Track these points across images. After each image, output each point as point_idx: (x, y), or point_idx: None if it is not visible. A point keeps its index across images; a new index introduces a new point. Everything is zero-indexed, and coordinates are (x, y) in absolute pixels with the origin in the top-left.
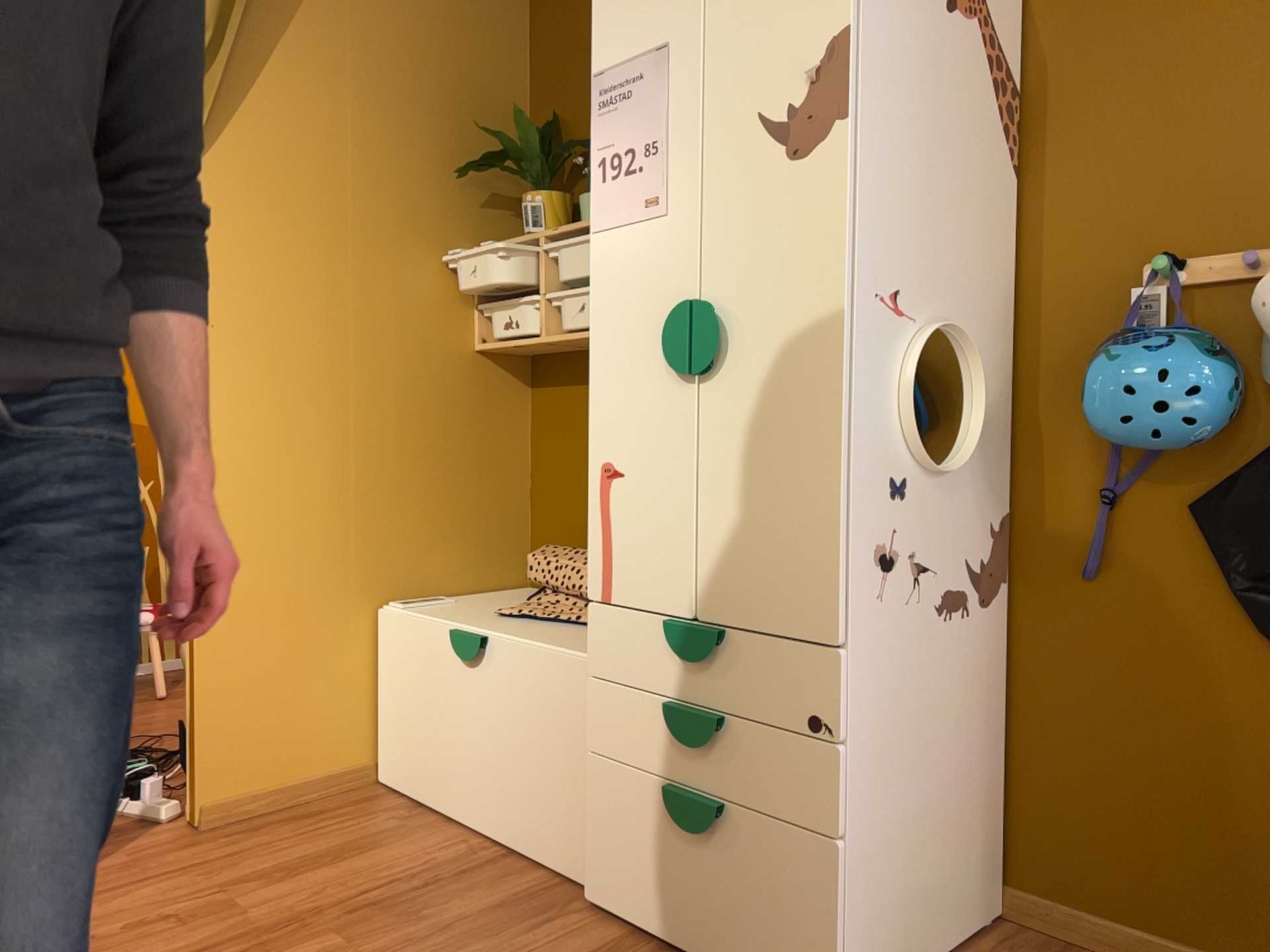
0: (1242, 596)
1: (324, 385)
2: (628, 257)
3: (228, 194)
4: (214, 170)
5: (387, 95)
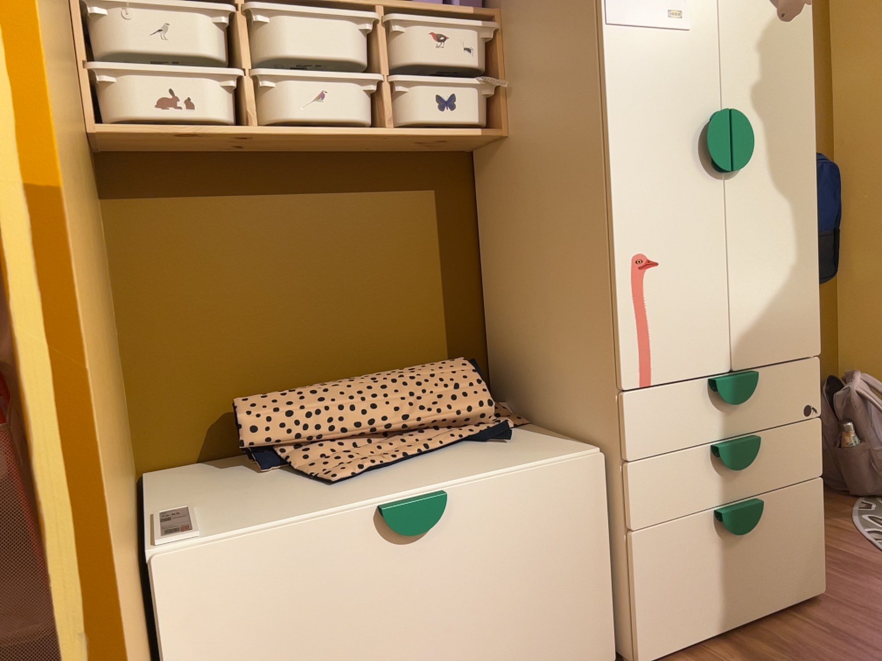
0: None
1: None
2: (651, 60)
3: None
4: None
5: None
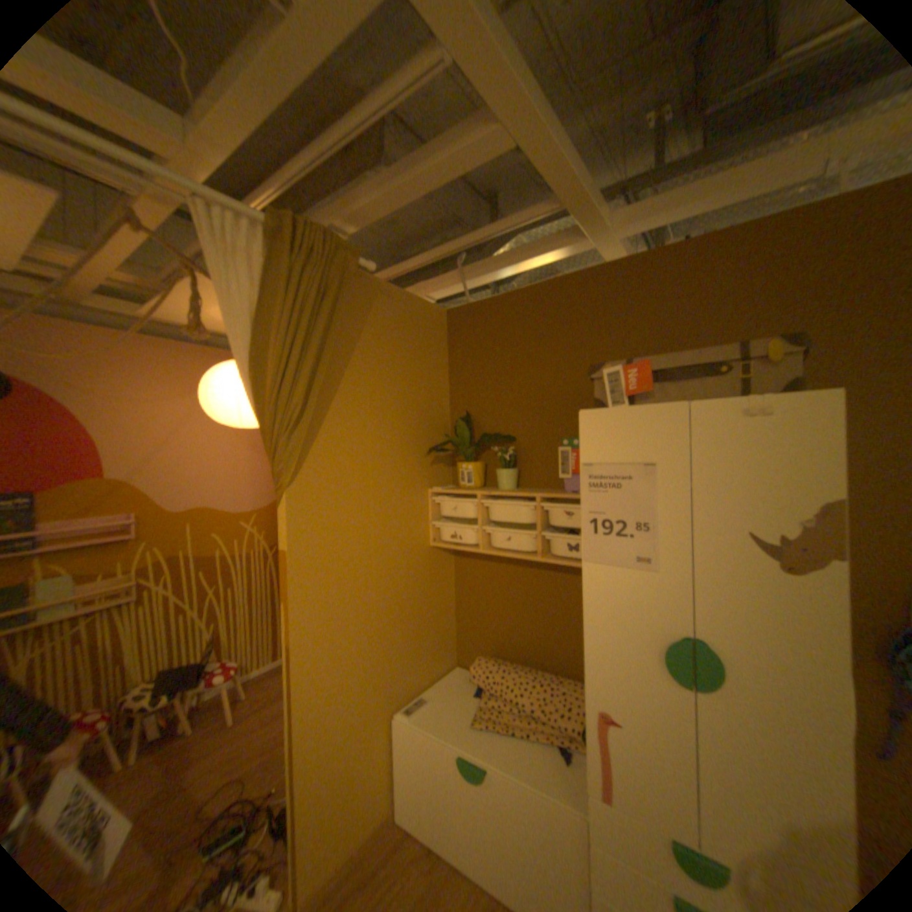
0: None
1: (361, 597)
2: (620, 588)
3: (306, 500)
4: (298, 487)
5: (386, 415)
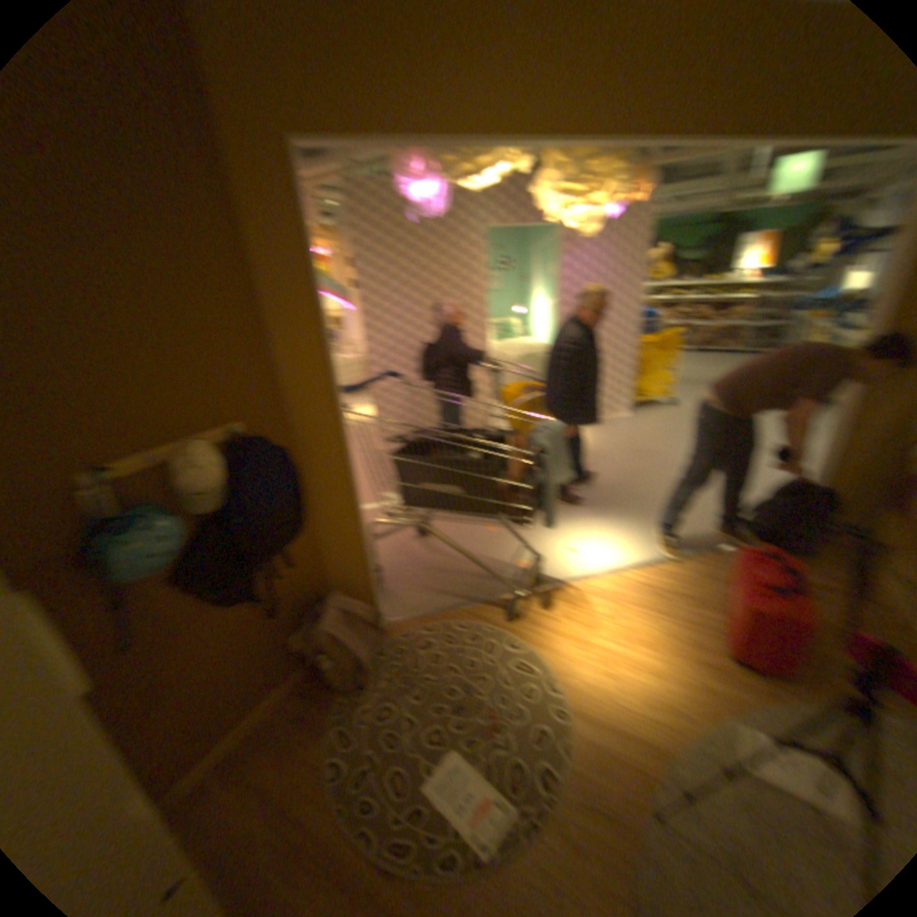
0: (202, 601)
1: None
2: None
3: None
4: None
5: None
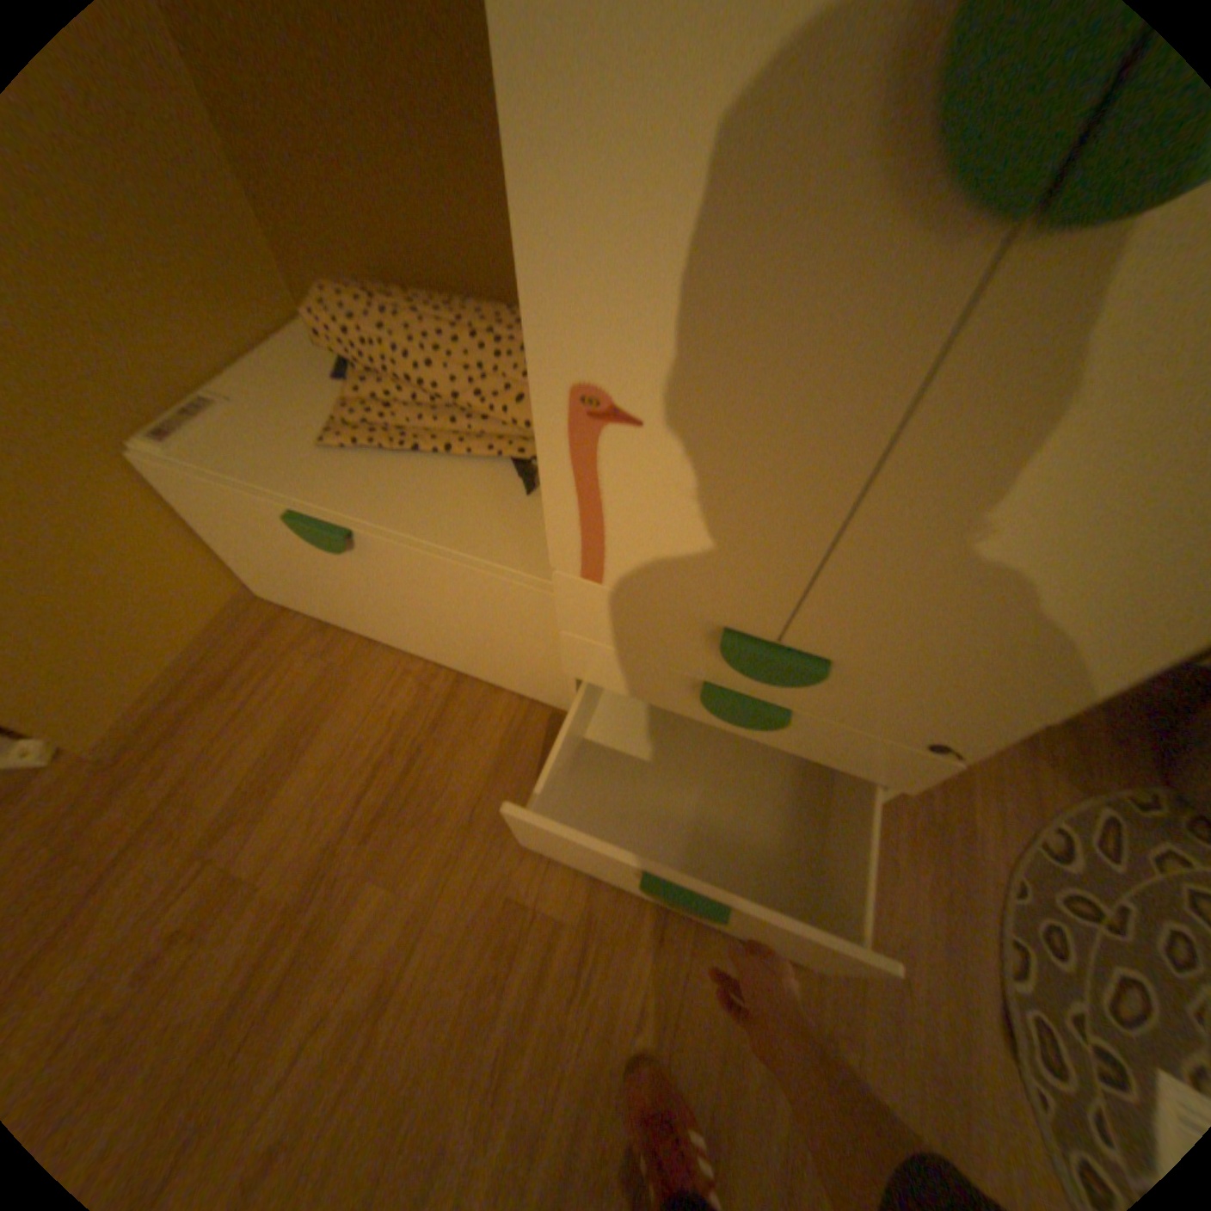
0: None
1: None
2: None
3: None
4: None
5: None
